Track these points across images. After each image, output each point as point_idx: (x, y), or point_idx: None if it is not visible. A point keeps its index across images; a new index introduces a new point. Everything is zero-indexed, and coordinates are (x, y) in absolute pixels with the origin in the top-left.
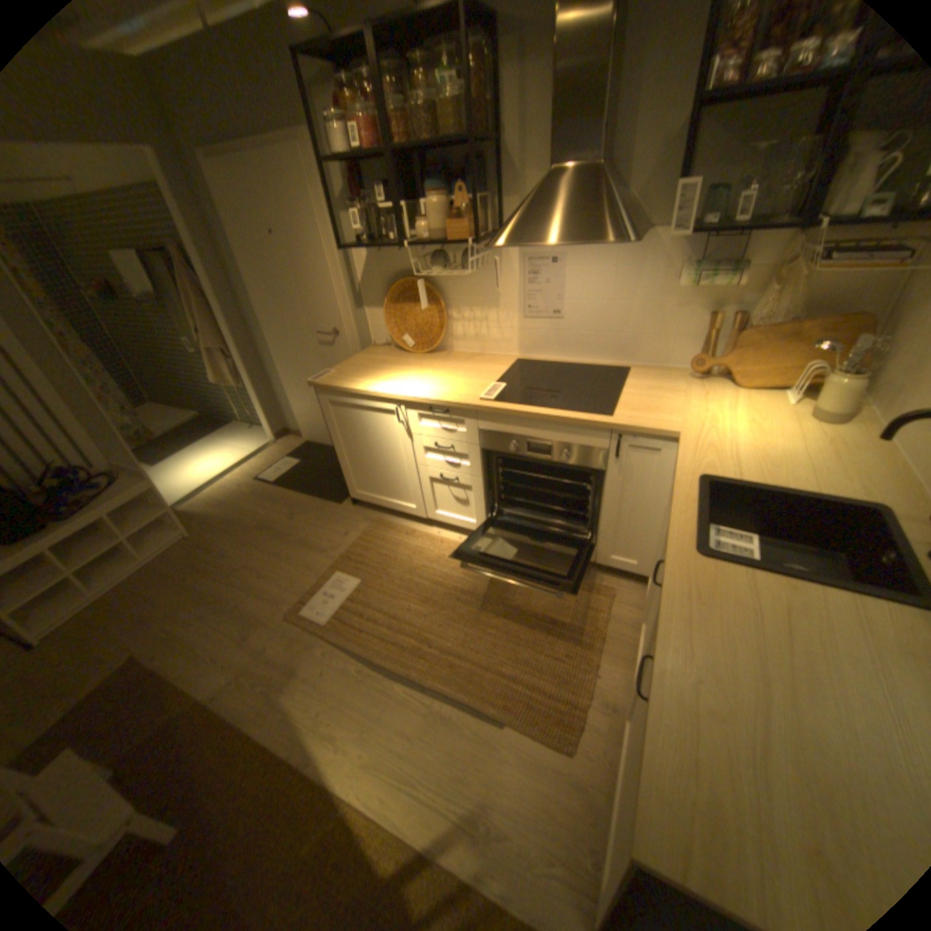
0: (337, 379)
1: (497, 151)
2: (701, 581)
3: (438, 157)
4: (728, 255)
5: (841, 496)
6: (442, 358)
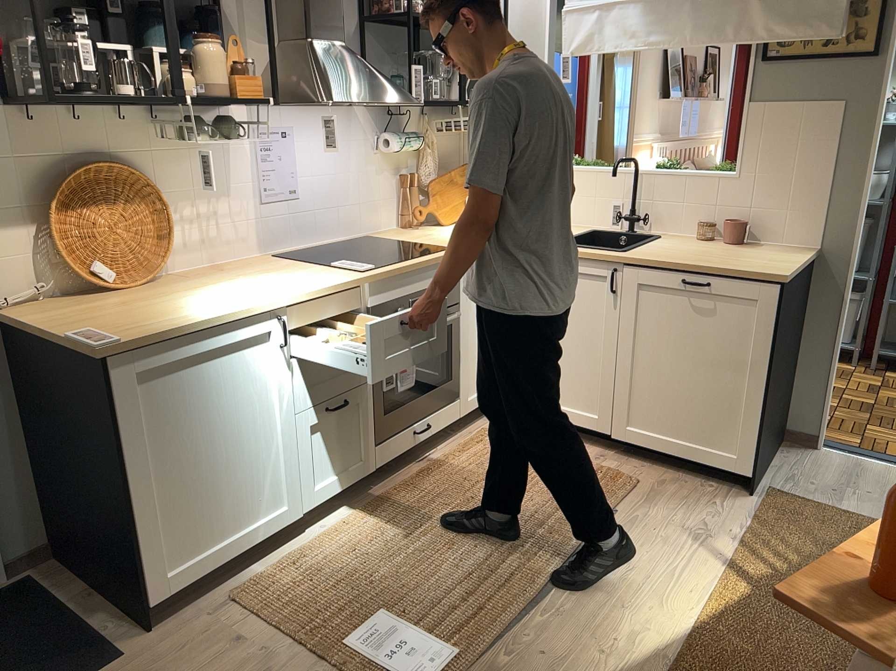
0: (138, 328)
1: (220, 13)
2: (645, 254)
3: (139, 1)
4: (396, 131)
5: (581, 232)
6: (190, 279)
